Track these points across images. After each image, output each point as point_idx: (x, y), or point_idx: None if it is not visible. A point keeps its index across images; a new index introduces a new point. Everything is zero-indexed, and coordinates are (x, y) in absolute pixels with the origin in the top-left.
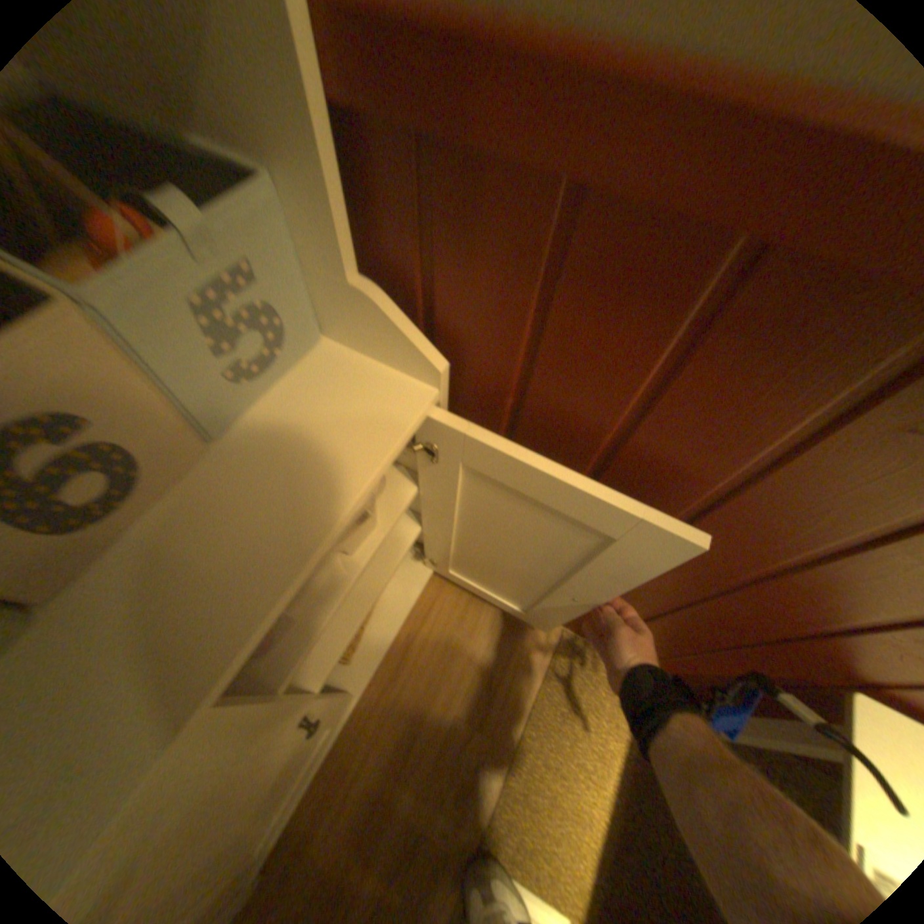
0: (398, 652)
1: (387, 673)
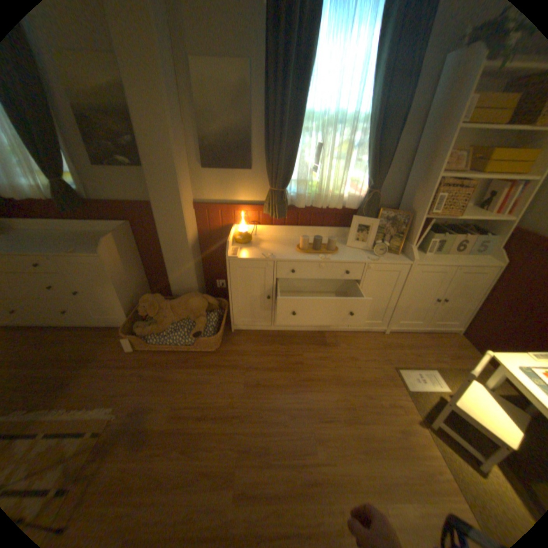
0: (437, 337)
1: (432, 337)
